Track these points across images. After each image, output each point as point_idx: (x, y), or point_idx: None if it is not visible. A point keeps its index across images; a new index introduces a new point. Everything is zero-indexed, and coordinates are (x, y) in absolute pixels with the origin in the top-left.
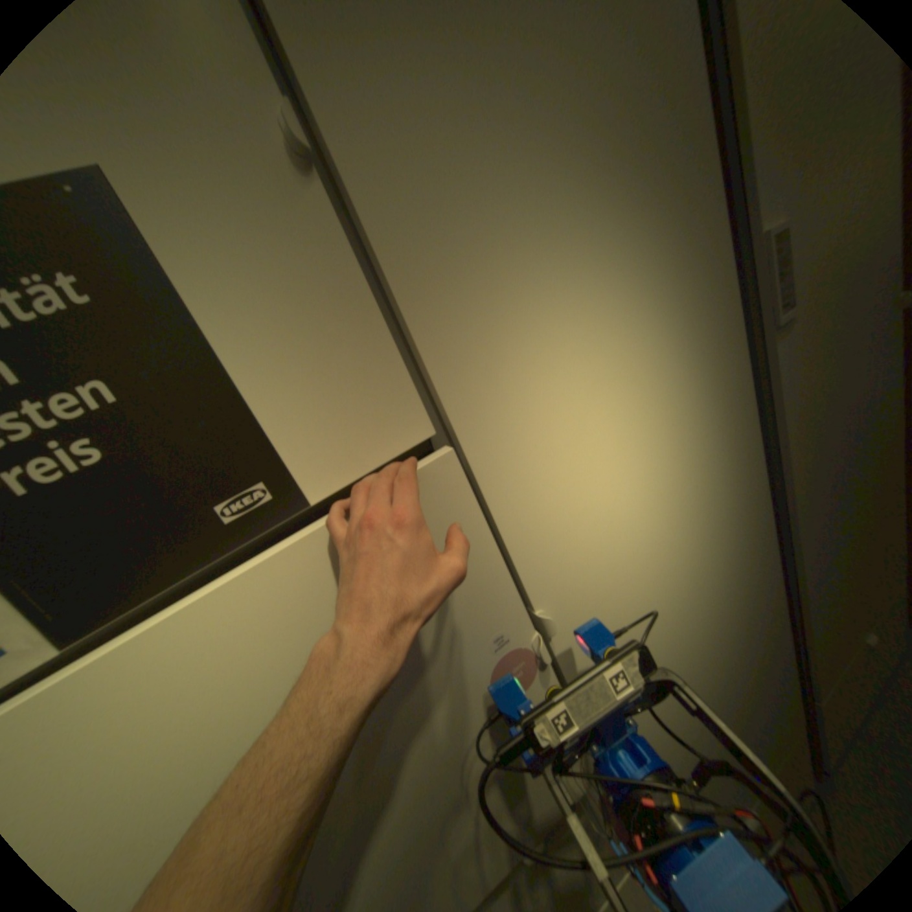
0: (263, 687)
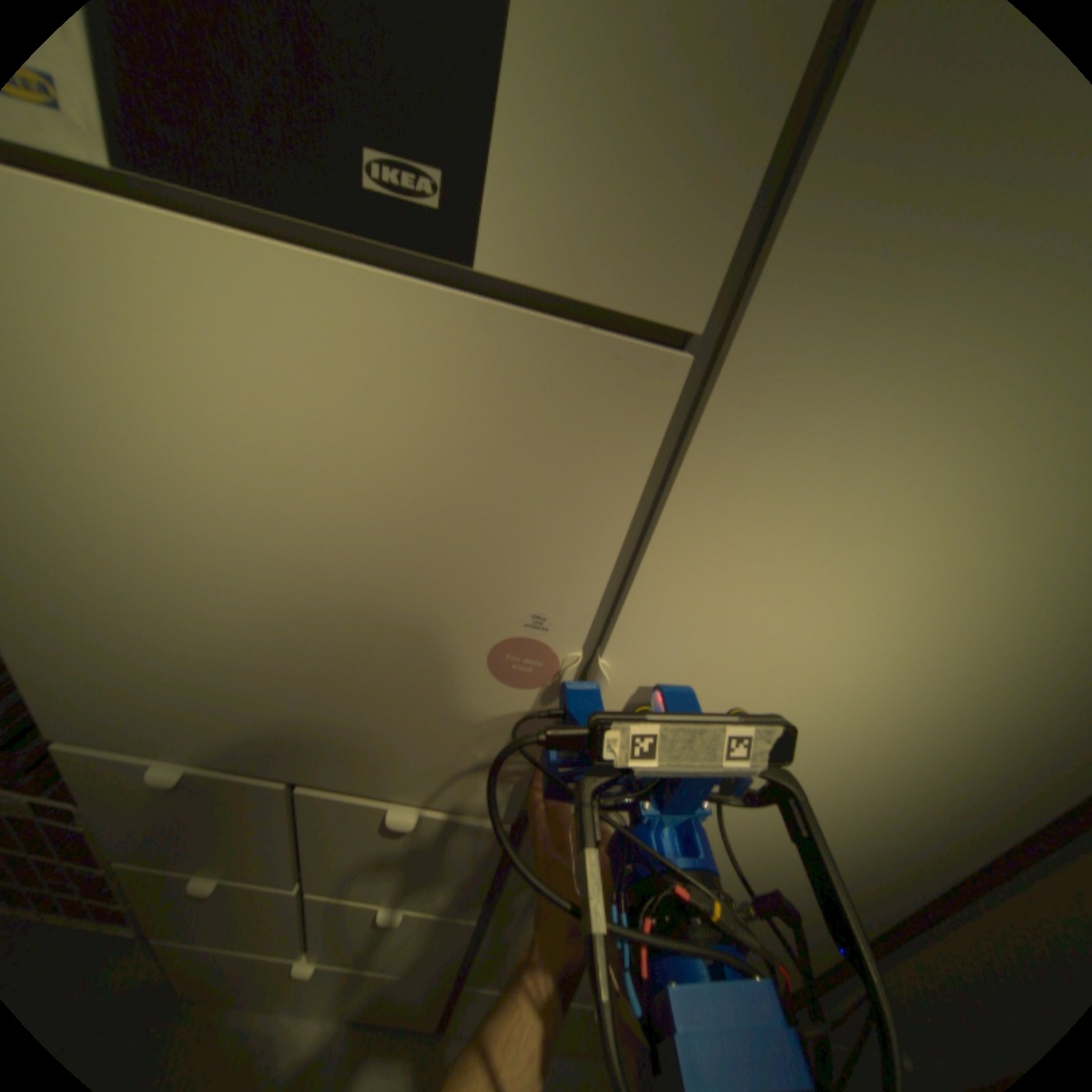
0: (285, 427)
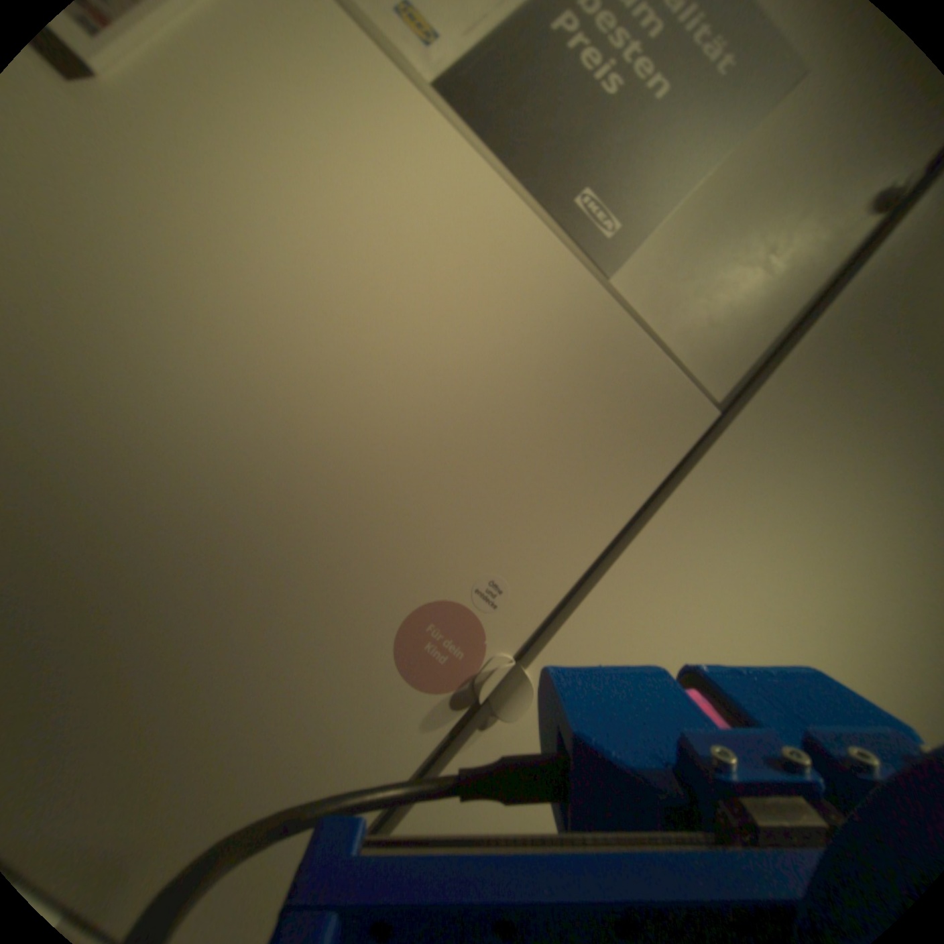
0: (398, 292)
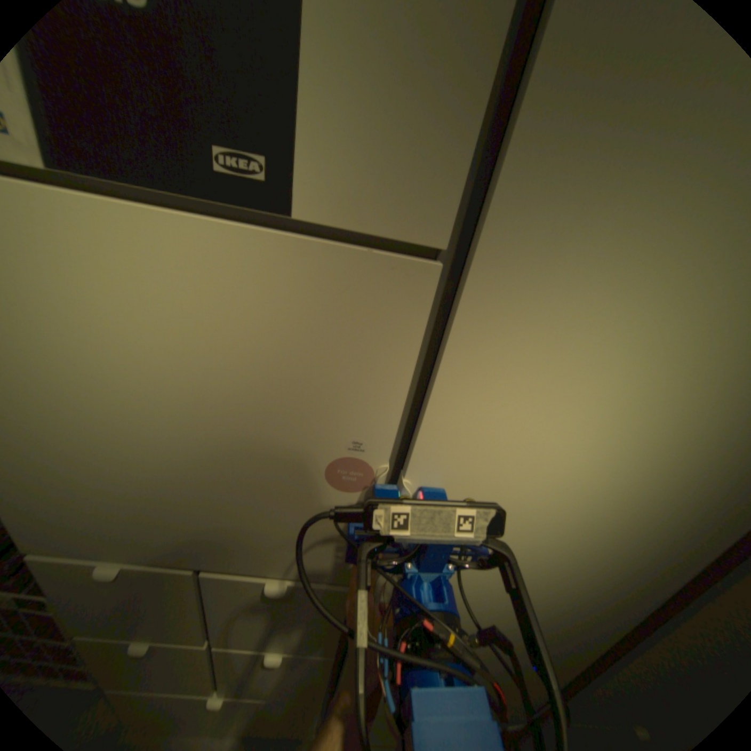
0: (174, 328)
